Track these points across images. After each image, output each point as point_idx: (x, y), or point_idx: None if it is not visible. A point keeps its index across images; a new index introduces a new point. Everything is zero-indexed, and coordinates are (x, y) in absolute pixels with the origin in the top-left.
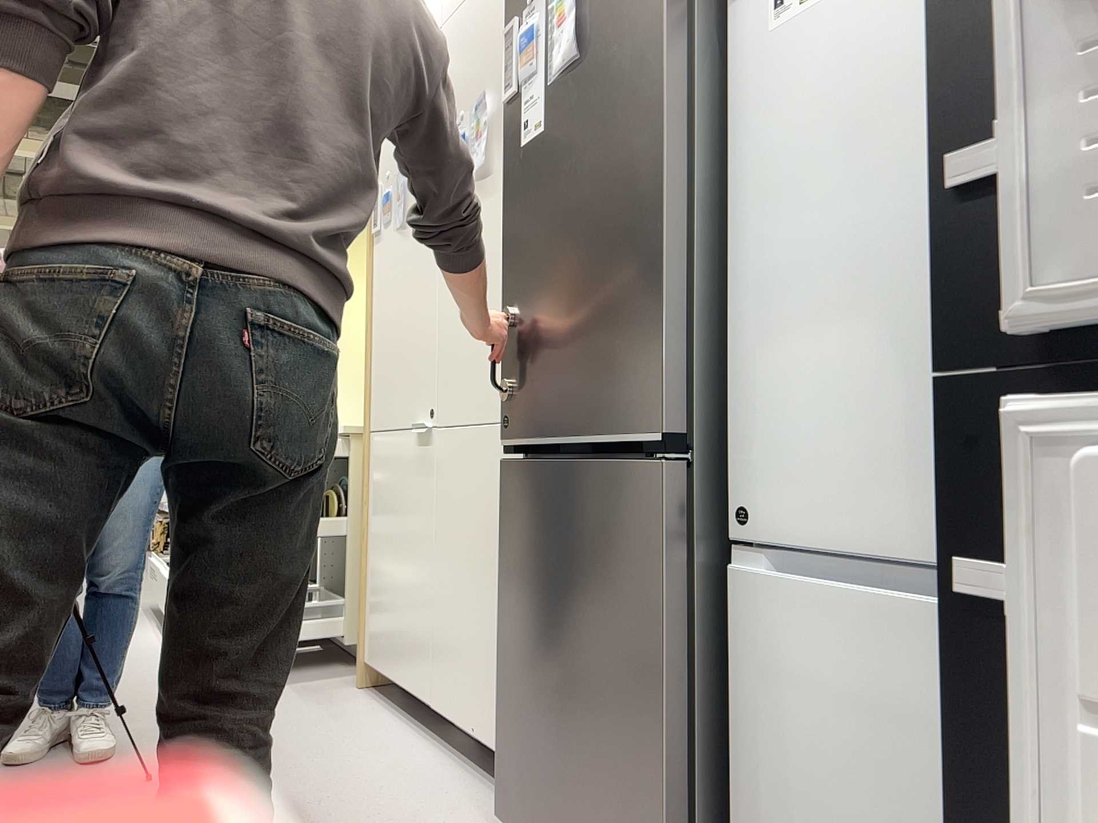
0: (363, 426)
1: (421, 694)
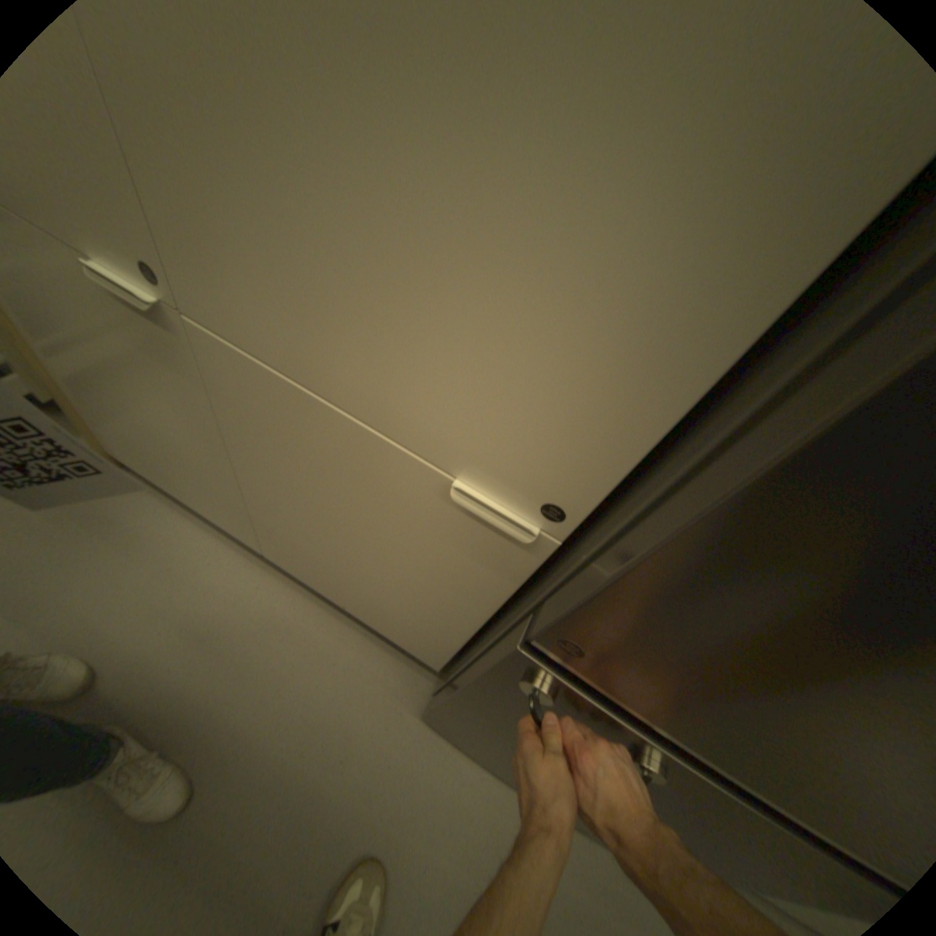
0: None
1: (241, 538)
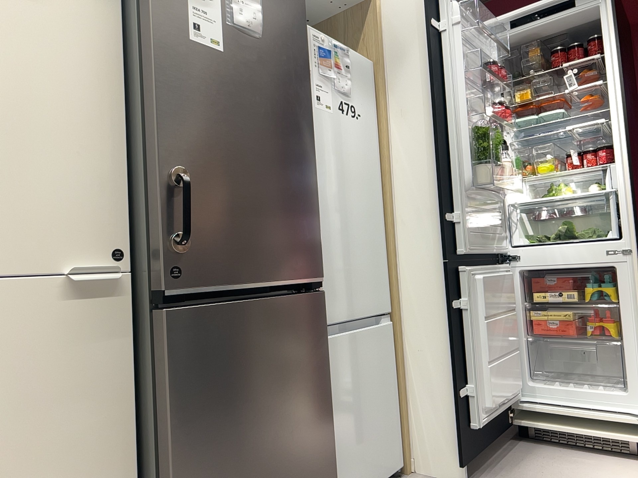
0: None
1: None
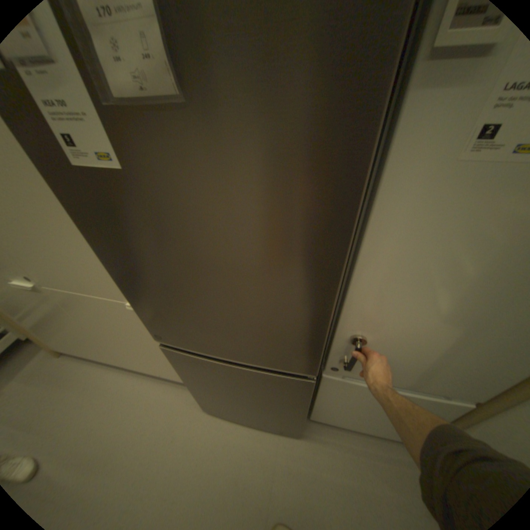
0: None
1: (111, 364)
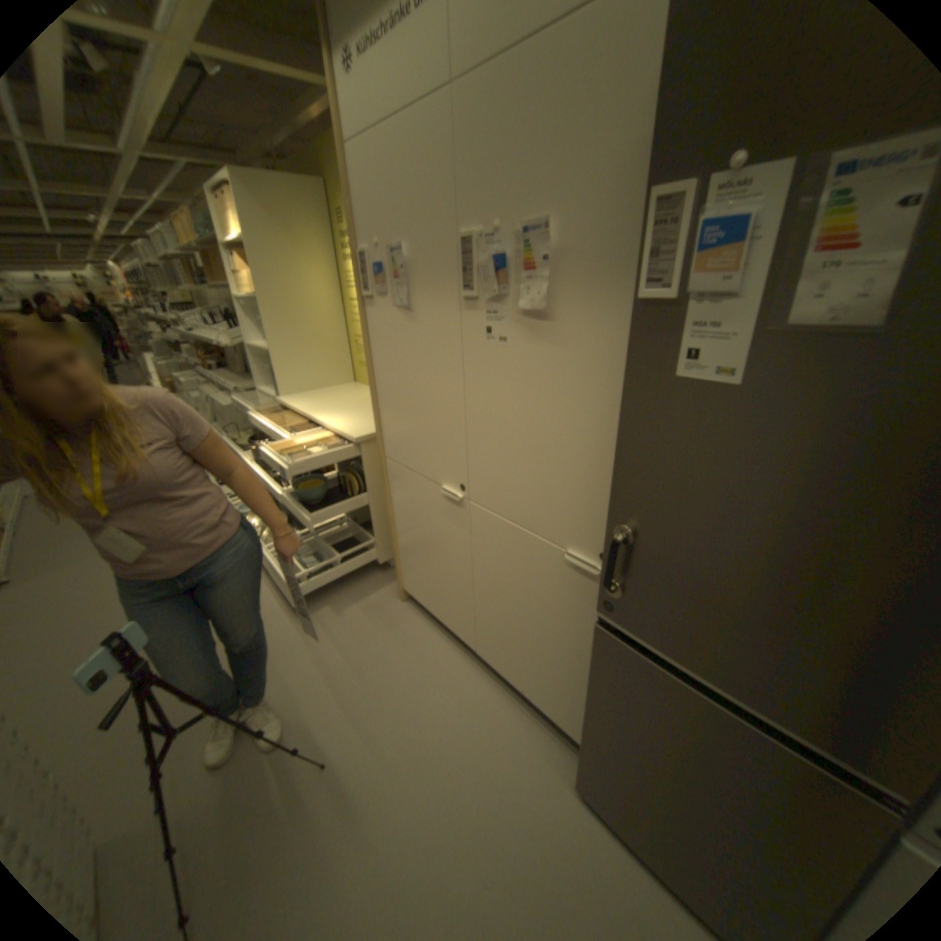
0: (367, 430)
1: (465, 639)
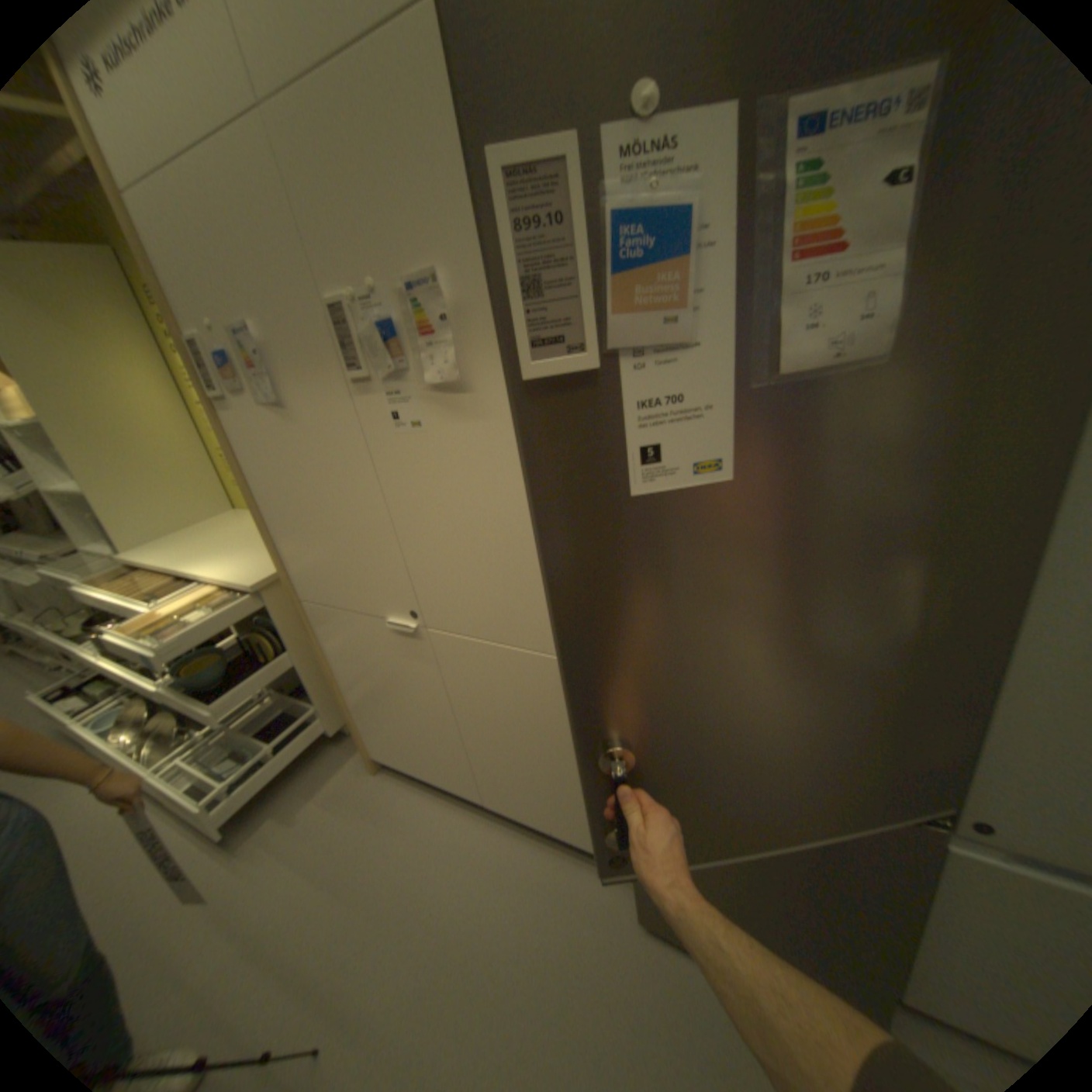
0: (266, 571)
1: (466, 795)
